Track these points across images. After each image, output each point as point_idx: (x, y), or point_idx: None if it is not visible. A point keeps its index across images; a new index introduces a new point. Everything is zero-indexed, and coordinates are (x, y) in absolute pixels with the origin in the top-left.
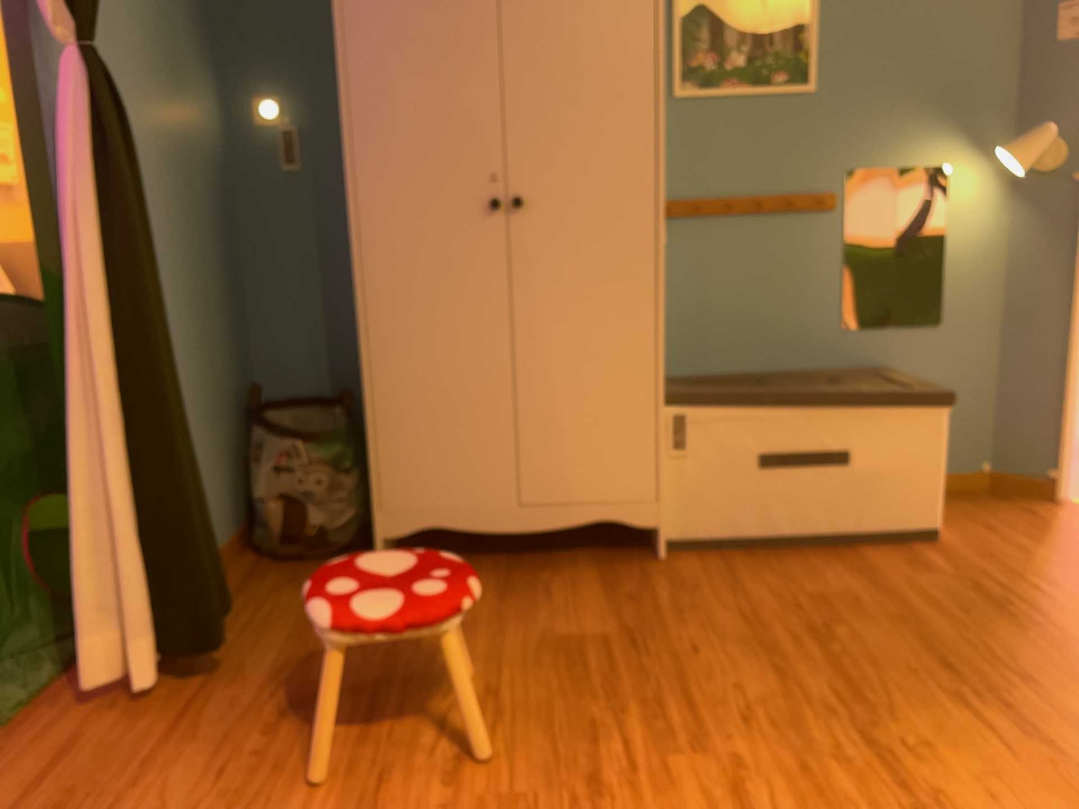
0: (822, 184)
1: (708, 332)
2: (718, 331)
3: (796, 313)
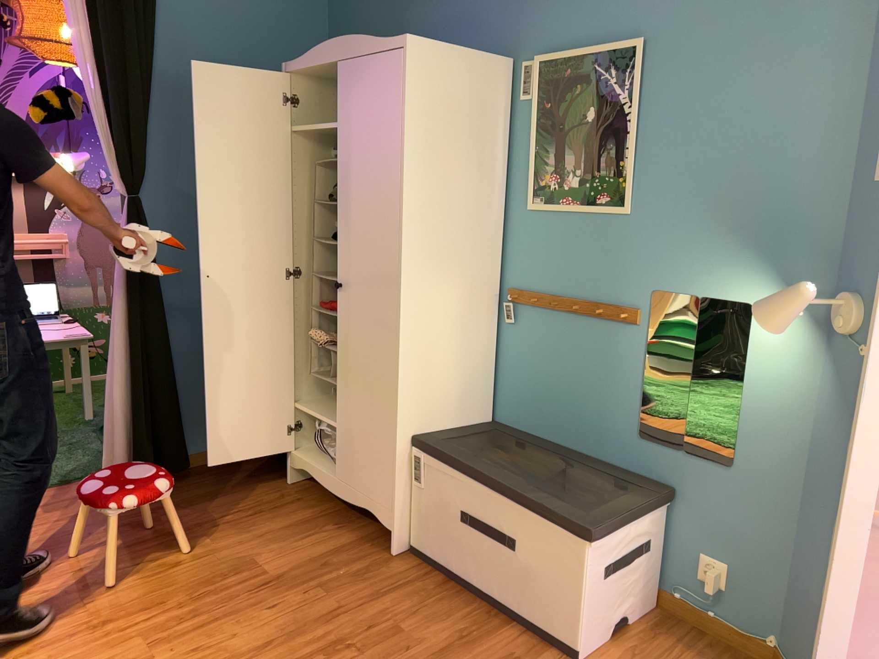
0: (630, 299)
1: (538, 402)
2: (545, 404)
3: (602, 408)
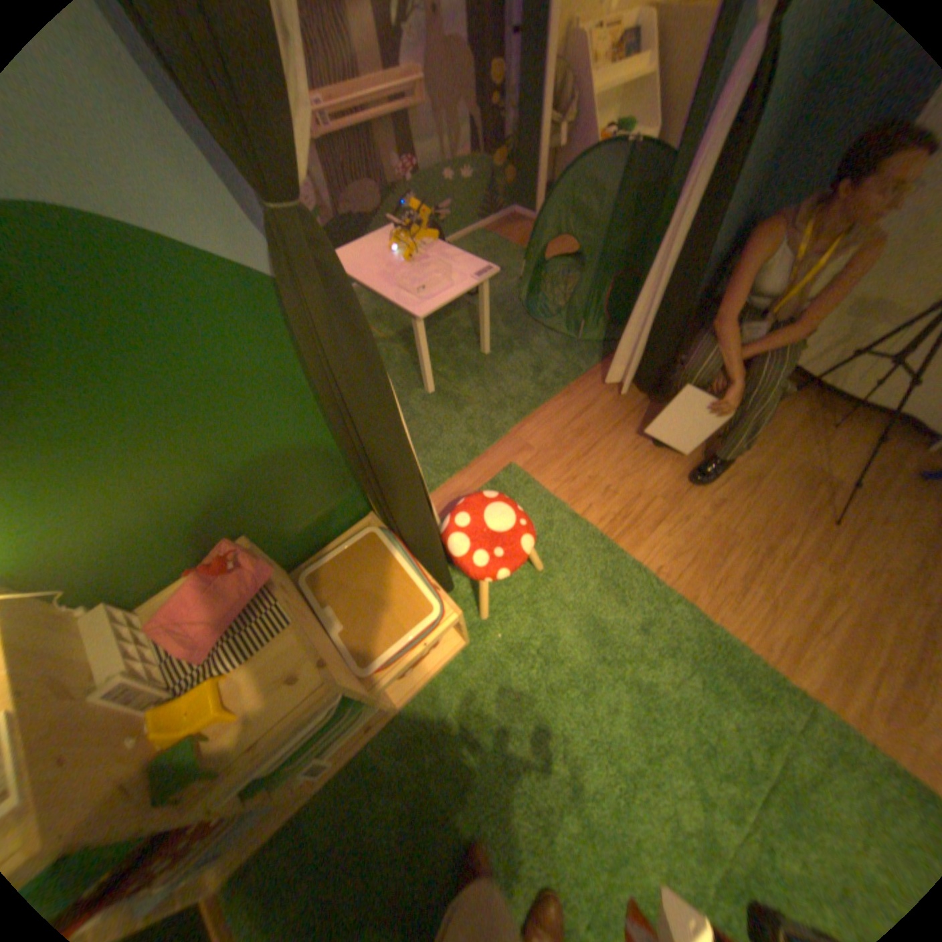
0: None
1: None
2: None
3: None
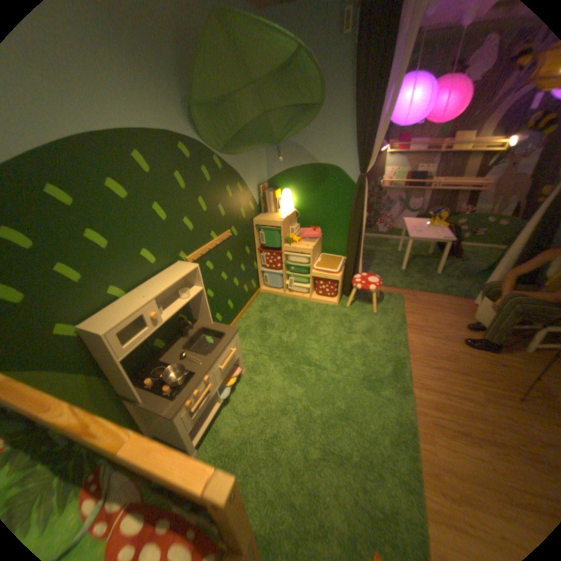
0: None
1: None
2: None
3: None
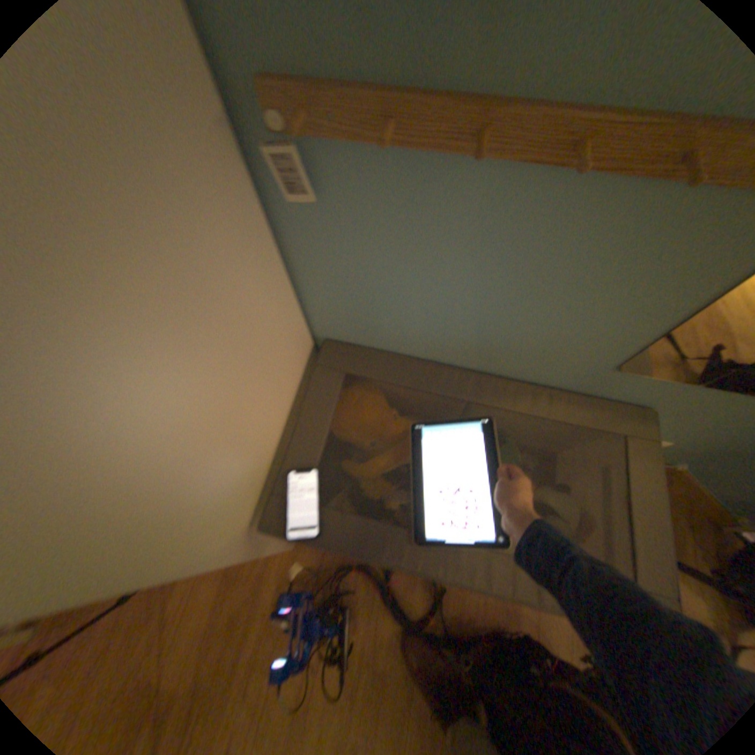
0: None
1: (406, 329)
2: (422, 332)
3: (554, 342)
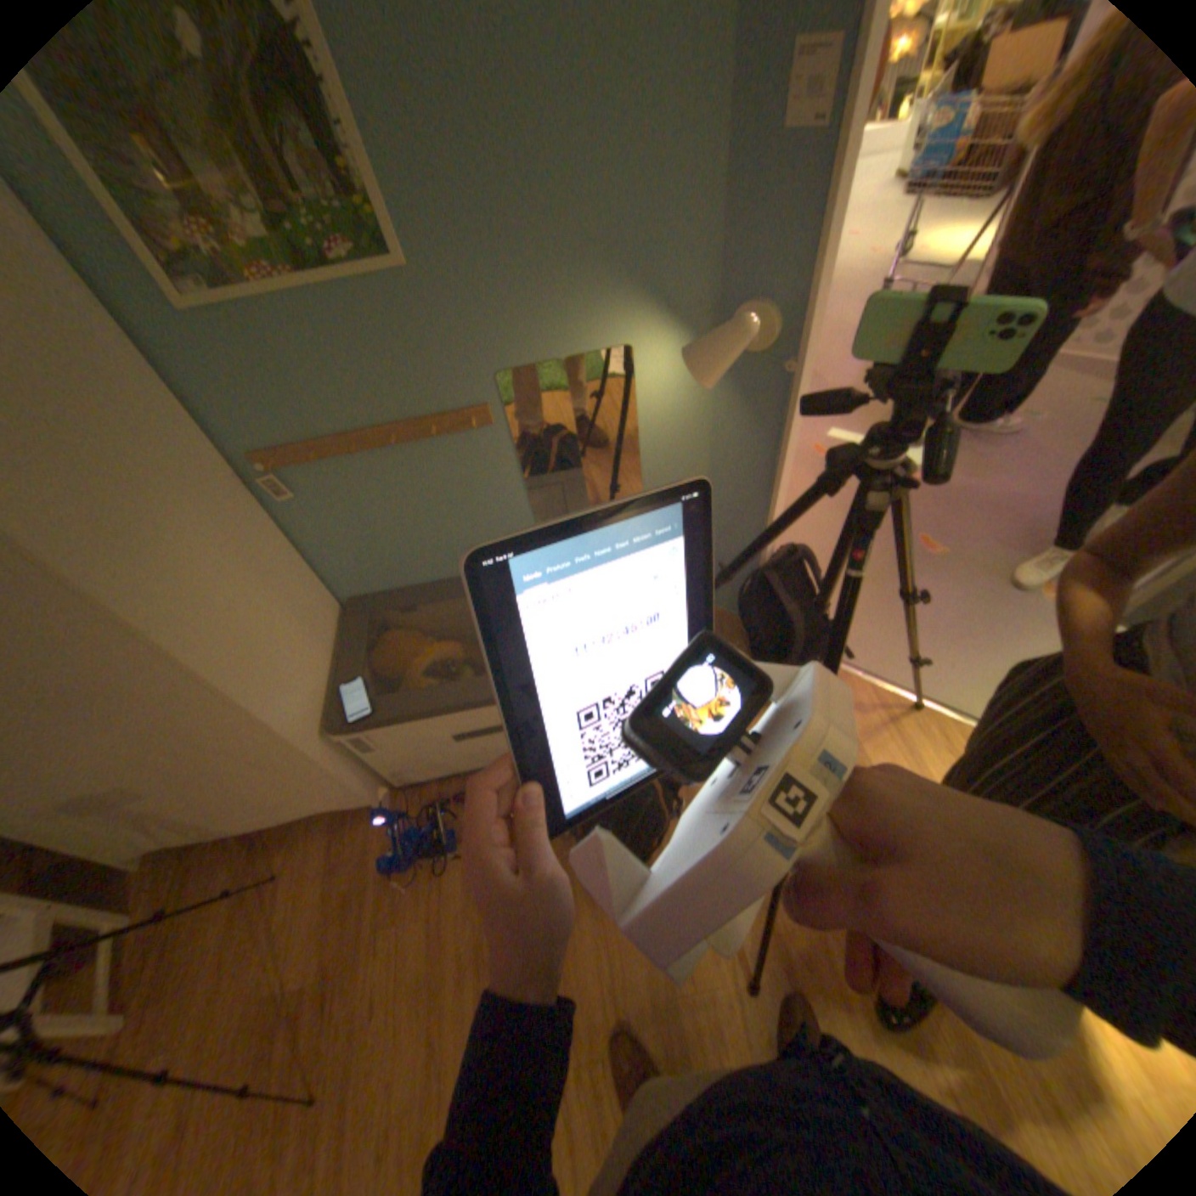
0: (468, 397)
1: (397, 562)
2: (408, 559)
3: (486, 529)
